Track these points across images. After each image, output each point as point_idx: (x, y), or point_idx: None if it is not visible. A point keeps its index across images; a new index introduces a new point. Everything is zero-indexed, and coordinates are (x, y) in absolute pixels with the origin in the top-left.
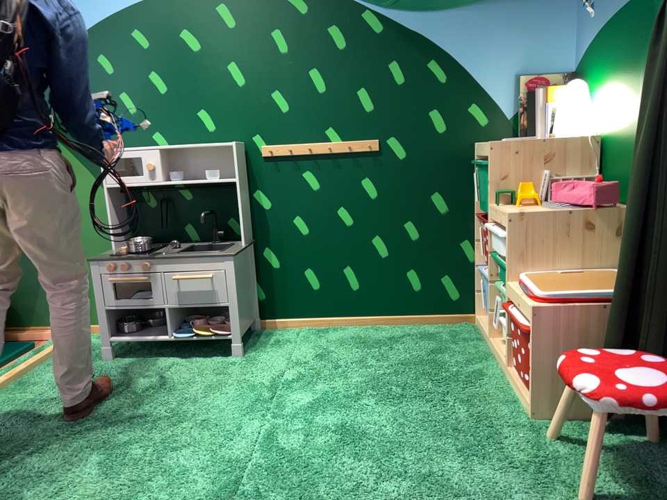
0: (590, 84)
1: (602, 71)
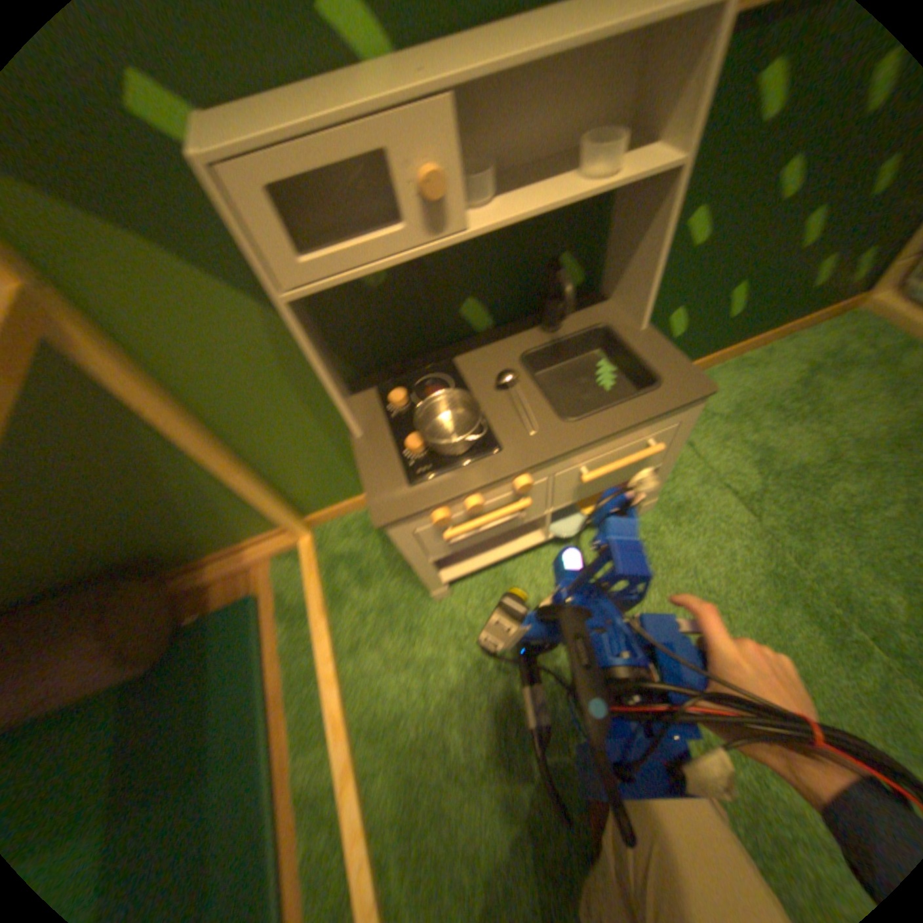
0: None
1: None
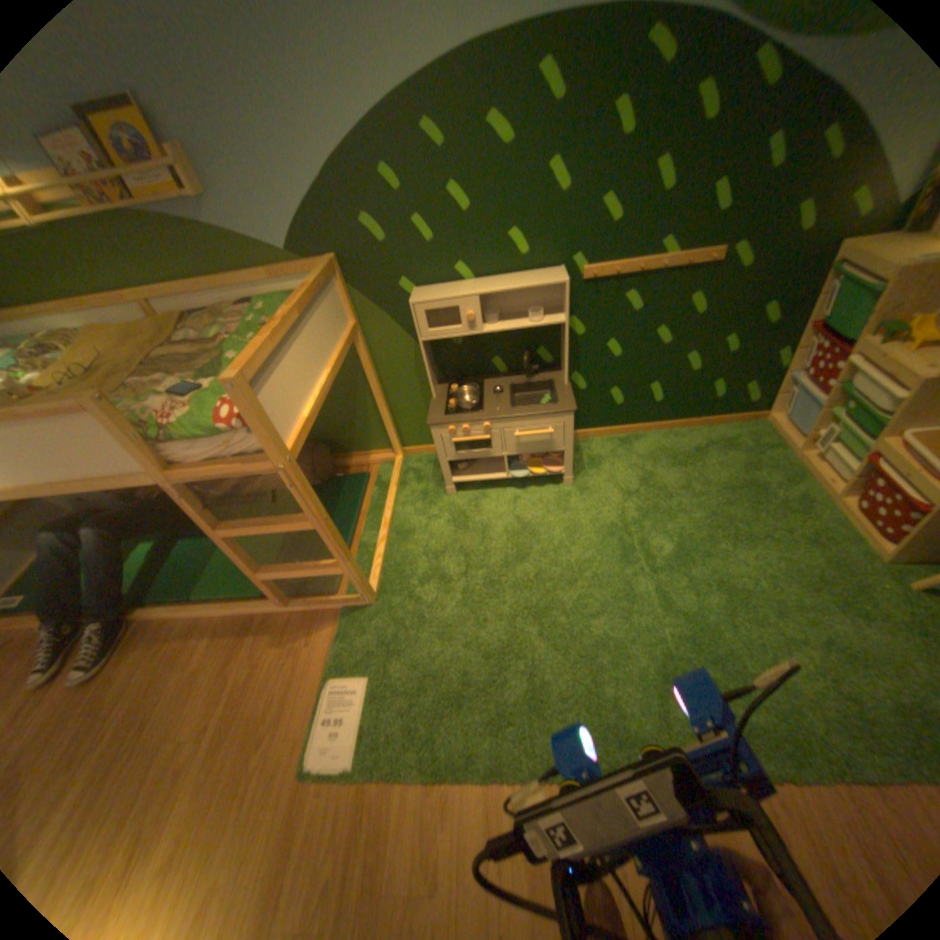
0: None
1: None
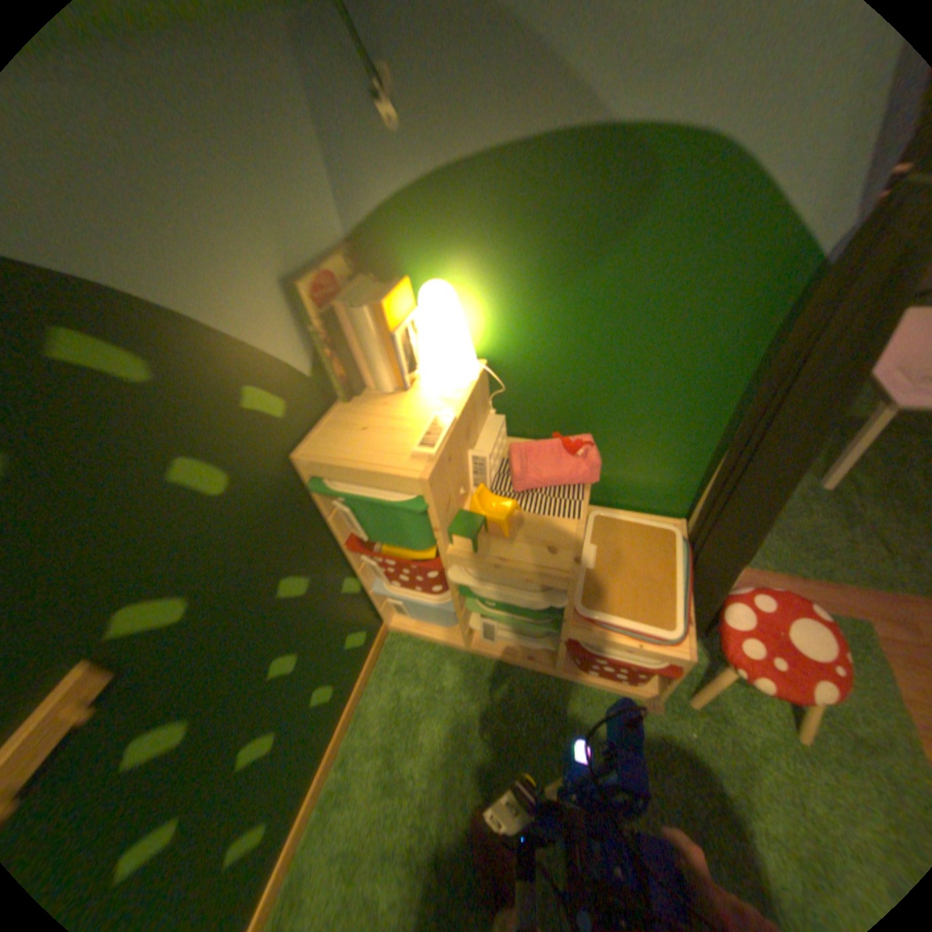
0: (427, 273)
1: (468, 258)
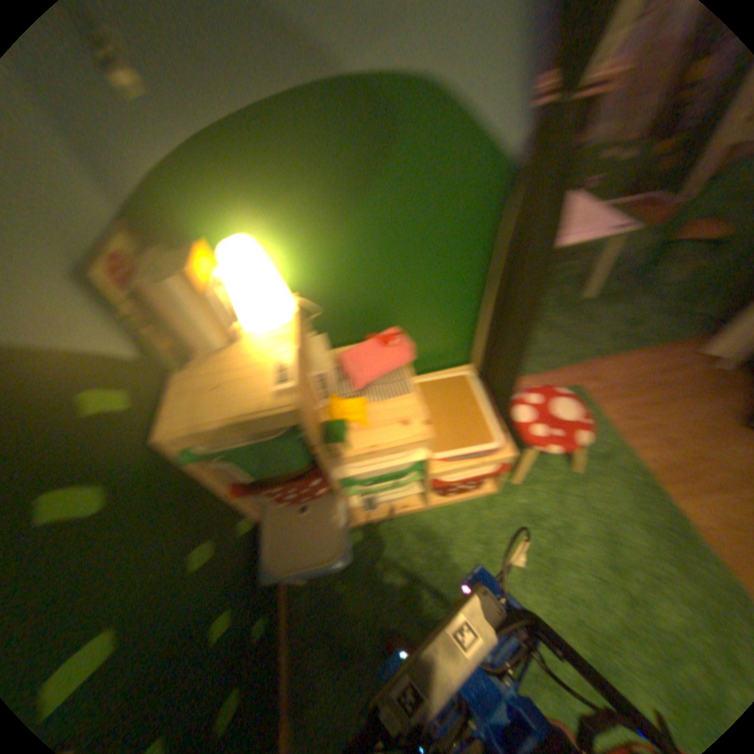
0: (218, 228)
1: (254, 207)
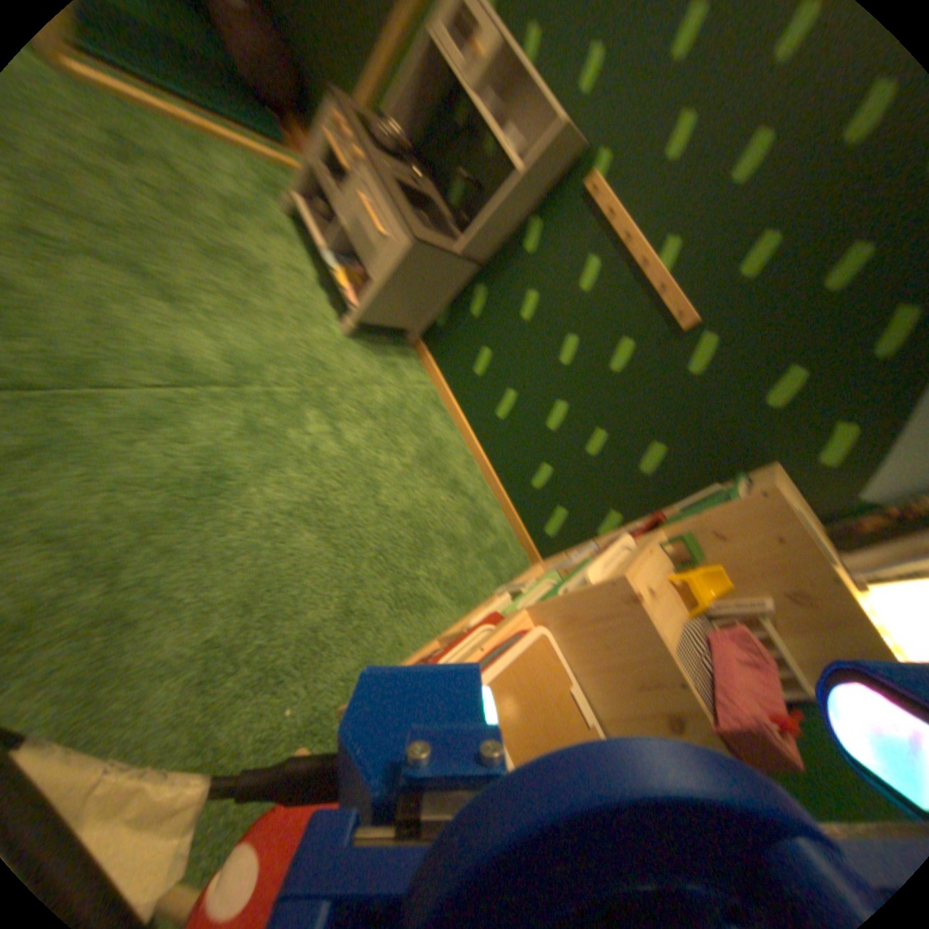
0: None
1: None
